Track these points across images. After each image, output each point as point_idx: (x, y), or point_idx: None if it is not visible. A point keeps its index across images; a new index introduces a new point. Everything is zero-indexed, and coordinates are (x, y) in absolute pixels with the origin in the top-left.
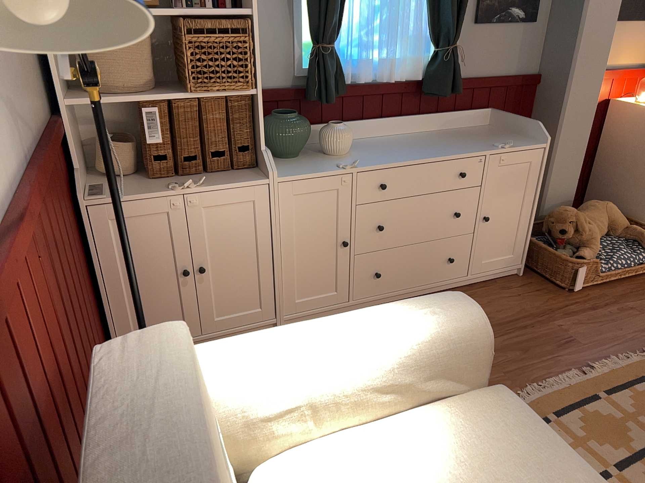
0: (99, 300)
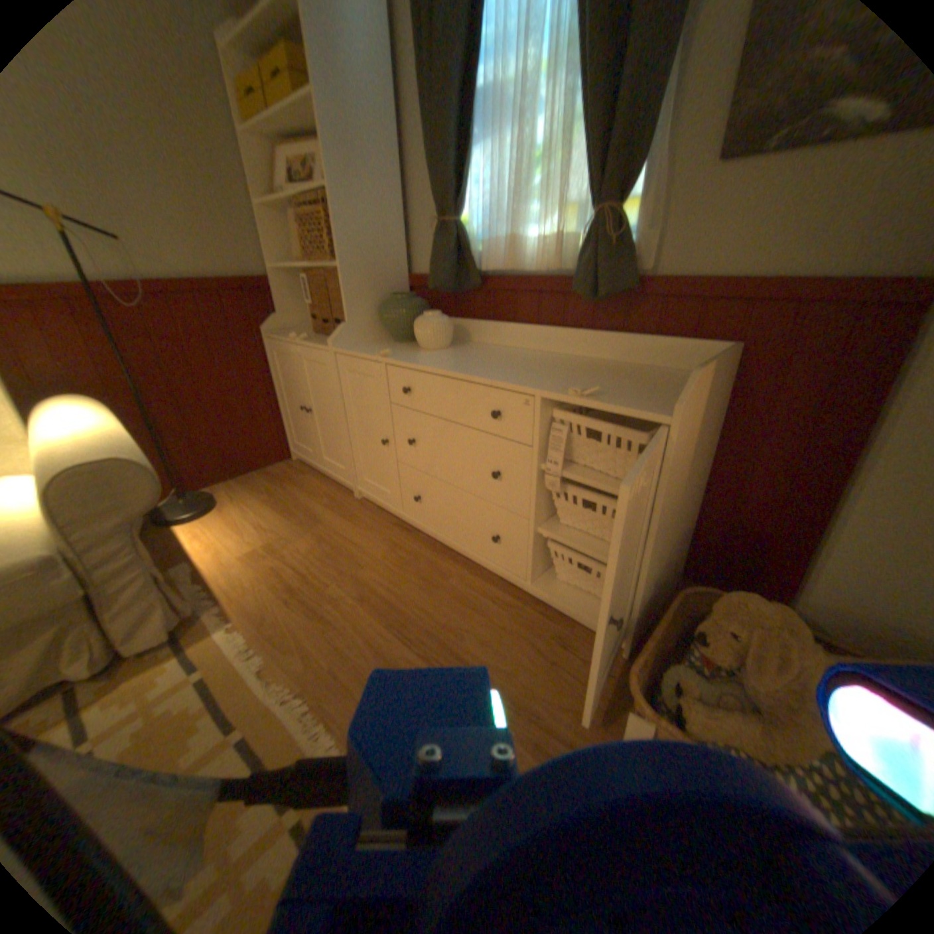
0: (279, 406)
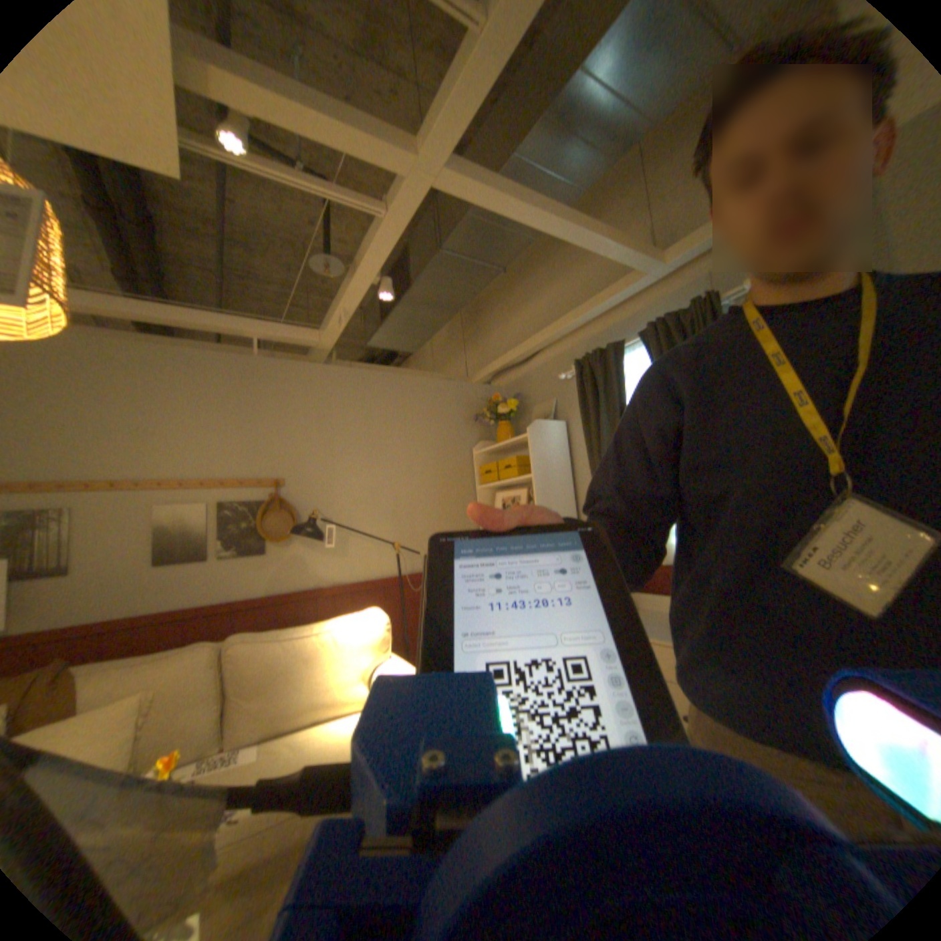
0: None
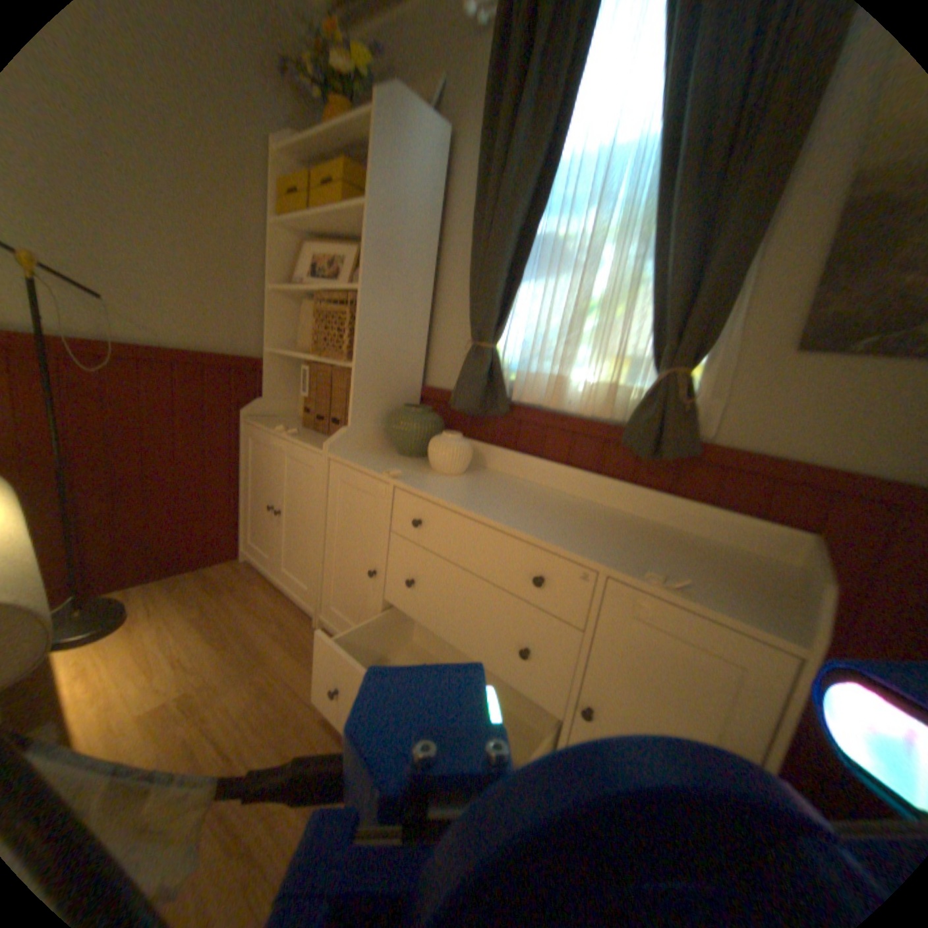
0: (240, 497)
